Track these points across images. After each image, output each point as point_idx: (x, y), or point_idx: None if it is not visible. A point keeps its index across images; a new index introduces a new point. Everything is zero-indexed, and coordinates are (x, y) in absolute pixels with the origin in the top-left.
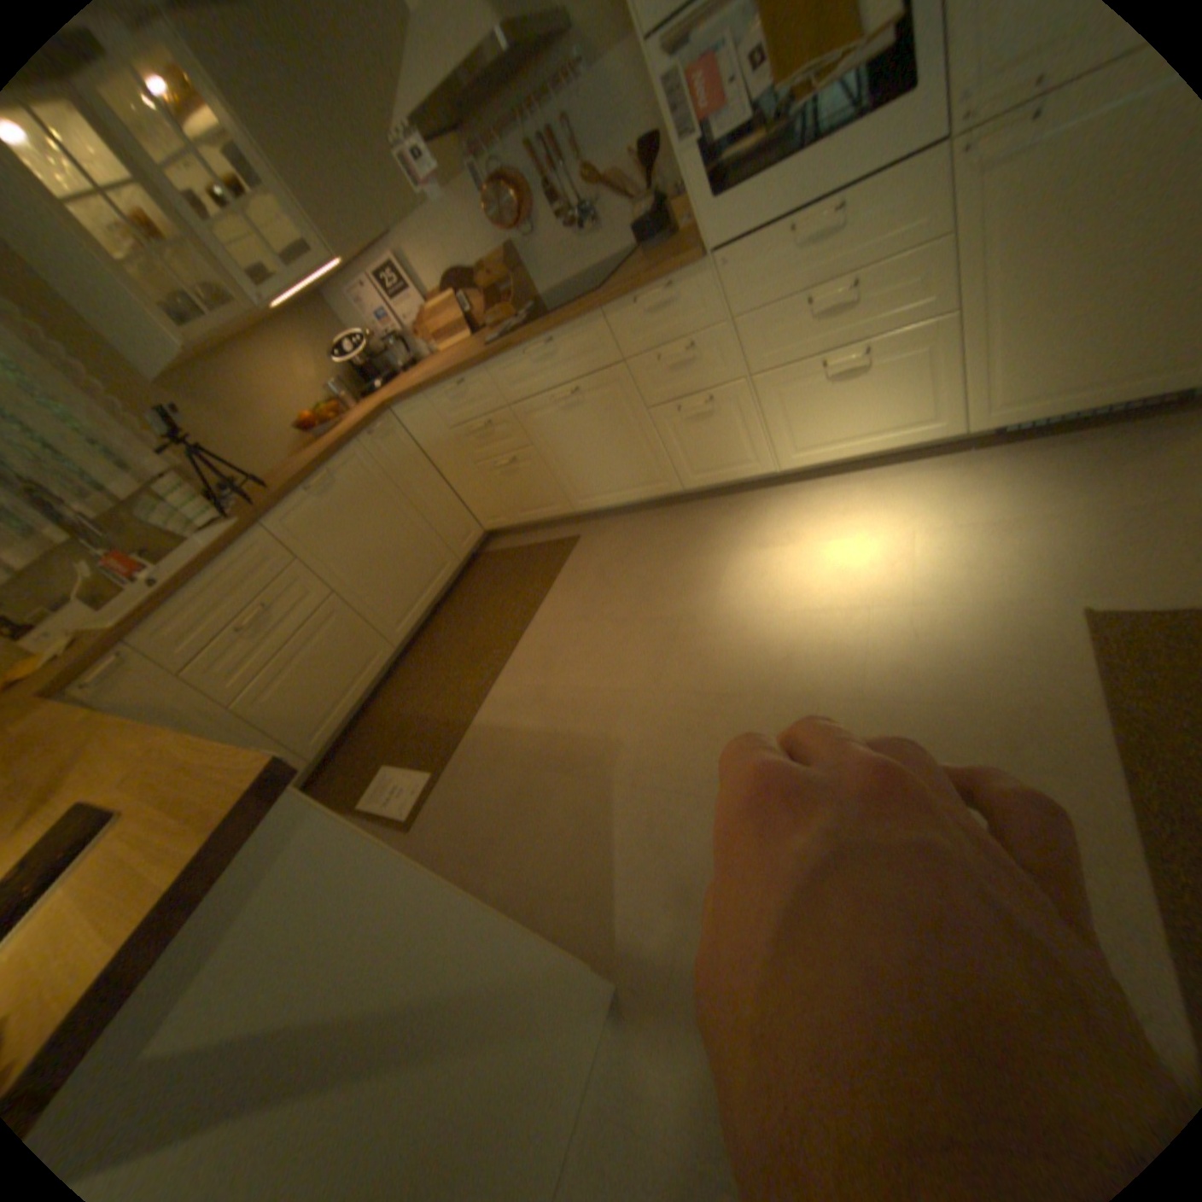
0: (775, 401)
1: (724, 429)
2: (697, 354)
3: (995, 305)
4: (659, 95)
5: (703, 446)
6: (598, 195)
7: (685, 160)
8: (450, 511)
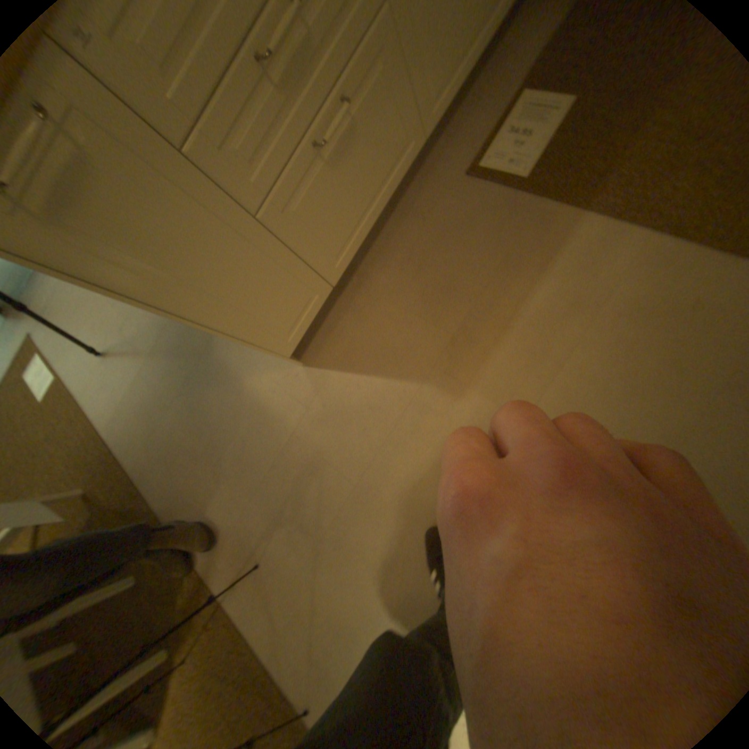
0: None
1: None
2: None
3: None
4: None
5: None
6: None
7: None
8: None
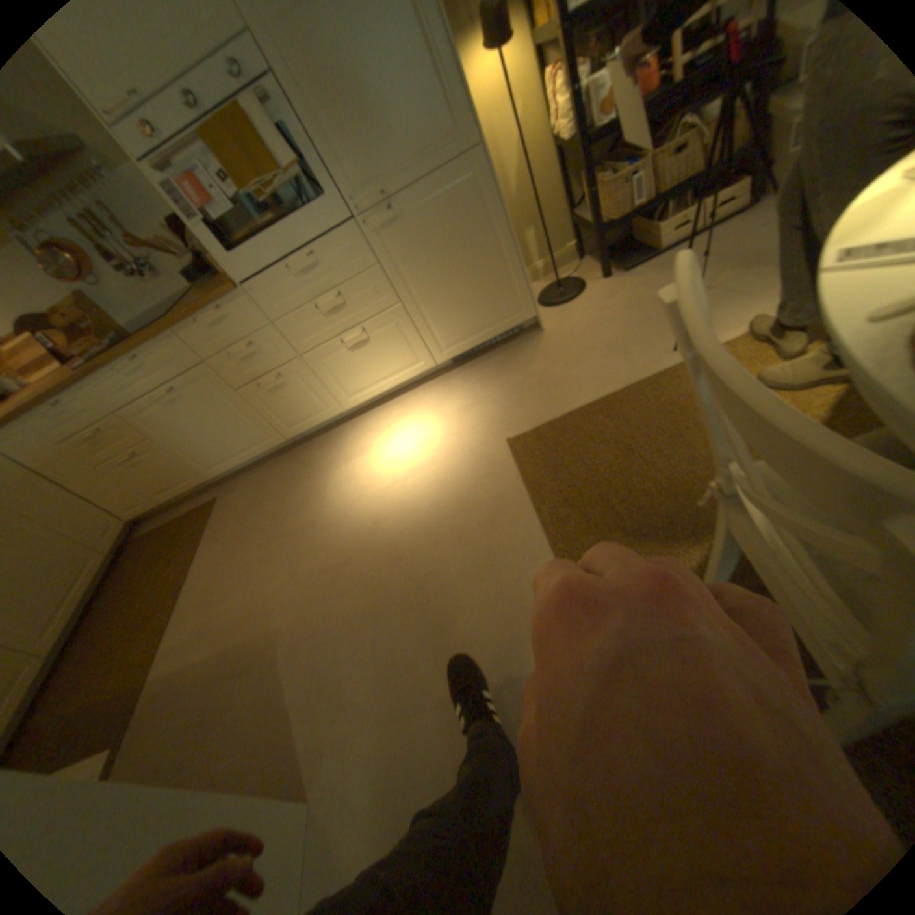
0: (324, 370)
1: (298, 394)
2: (259, 350)
3: (417, 298)
4: (164, 196)
5: (289, 409)
6: (151, 256)
7: (199, 233)
8: (83, 516)
